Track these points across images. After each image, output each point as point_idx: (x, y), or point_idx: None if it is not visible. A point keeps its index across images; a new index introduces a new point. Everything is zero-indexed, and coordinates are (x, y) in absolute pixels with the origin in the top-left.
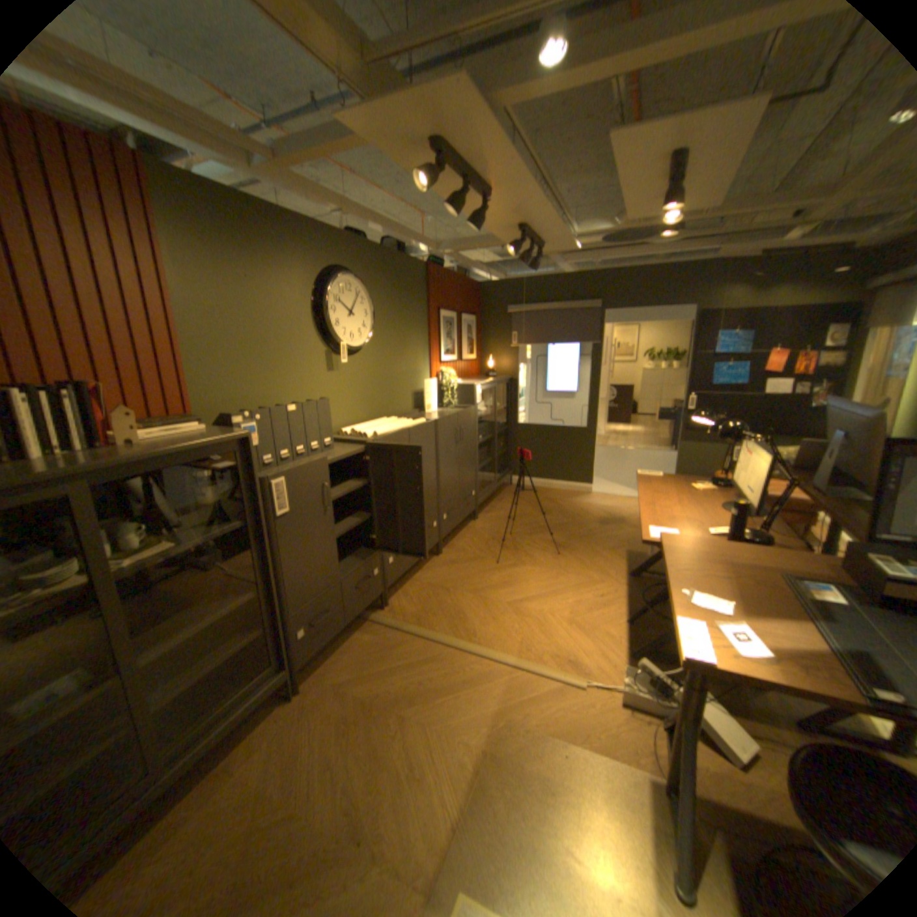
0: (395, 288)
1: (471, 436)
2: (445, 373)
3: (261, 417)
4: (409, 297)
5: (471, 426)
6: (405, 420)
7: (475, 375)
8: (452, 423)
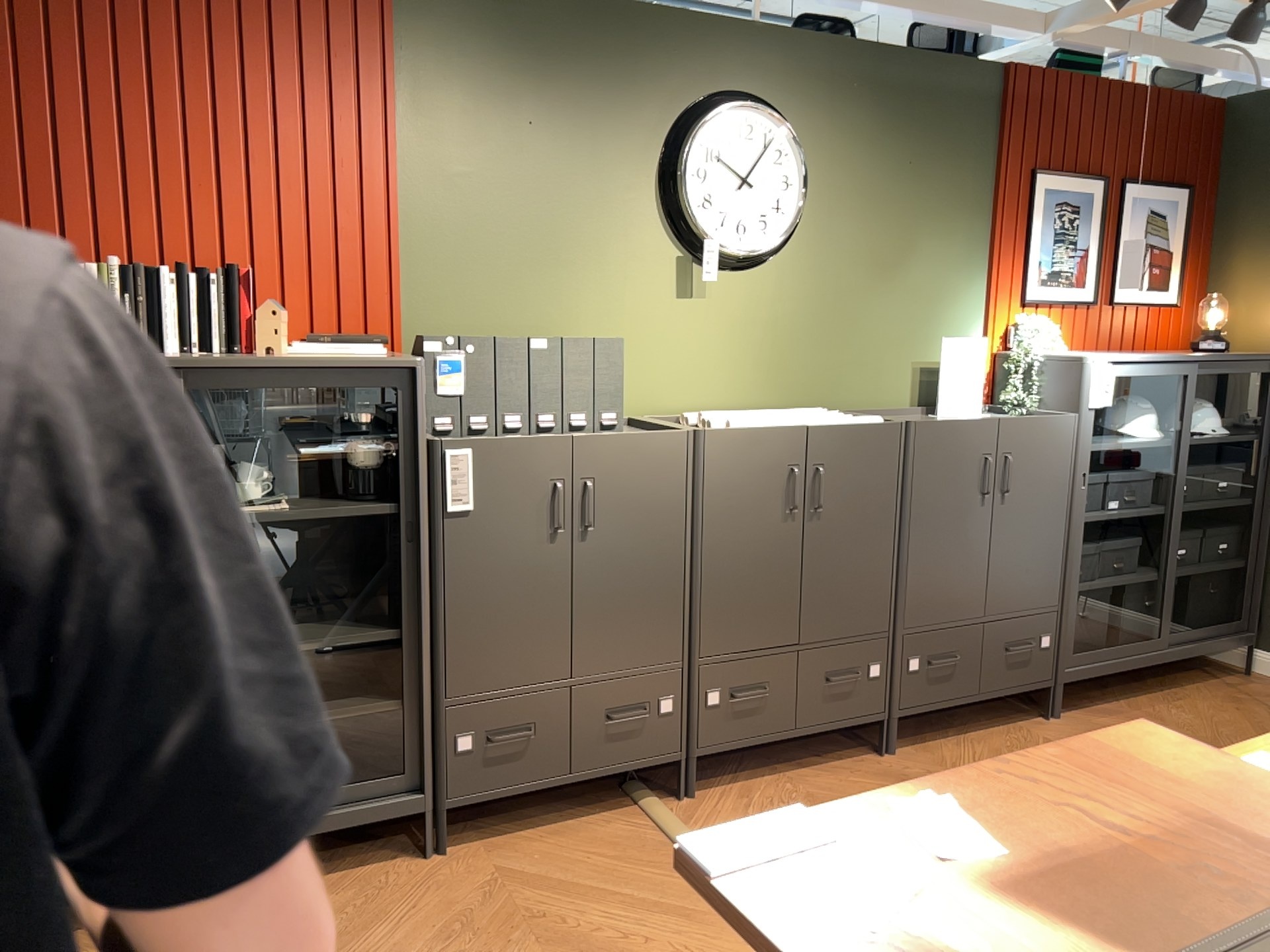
0: (891, 129)
1: (1053, 489)
2: (1023, 326)
3: (474, 348)
4: (933, 148)
5: (1056, 462)
6: (838, 414)
7: (1172, 347)
8: (972, 439)
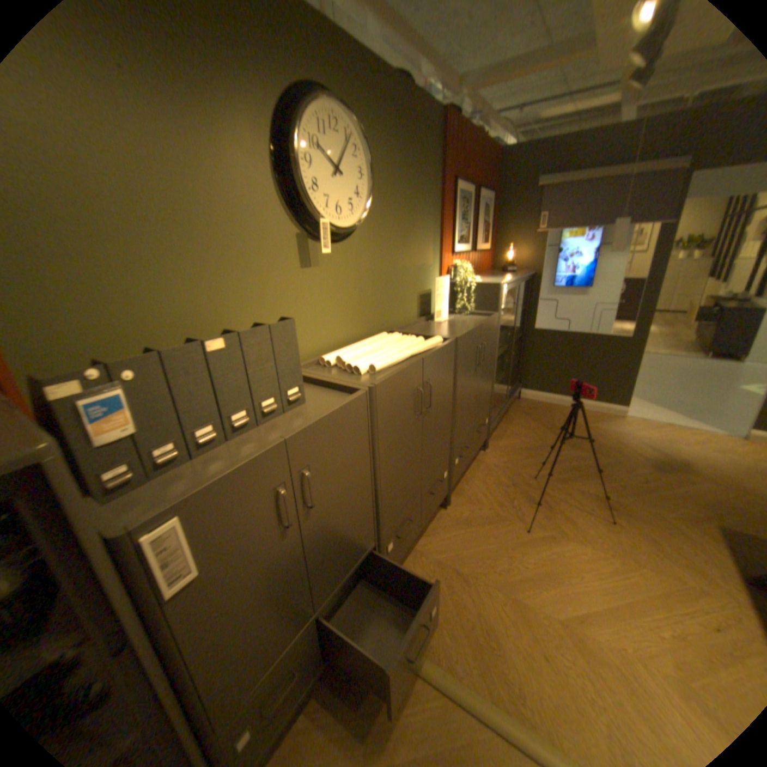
0: (402, 138)
1: (492, 352)
2: (459, 266)
3: (133, 372)
4: (420, 155)
5: (493, 339)
6: (412, 337)
7: (488, 268)
8: (474, 338)
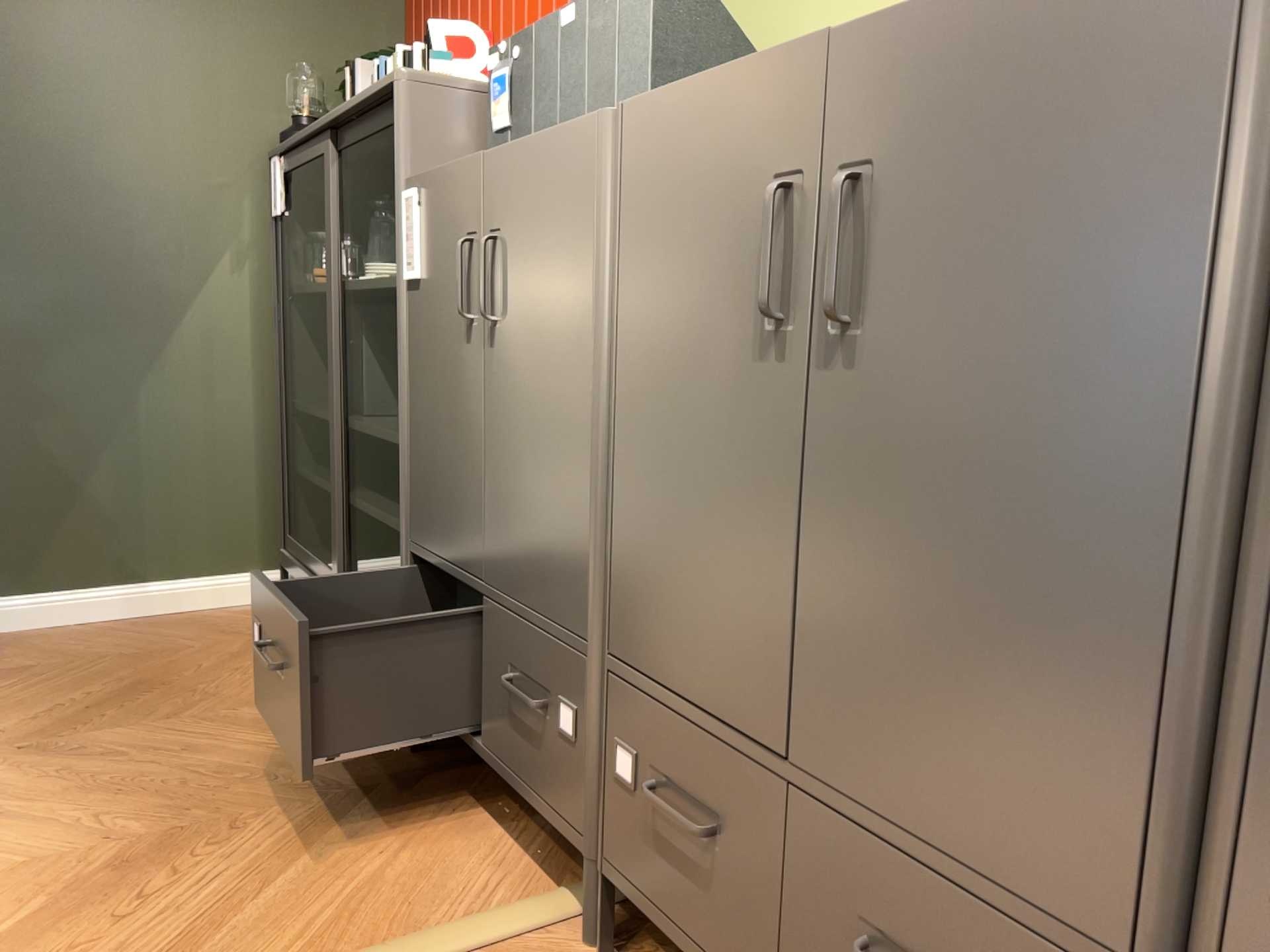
0: None
1: None
2: None
3: (520, 56)
4: None
5: None
6: None
7: None
8: None
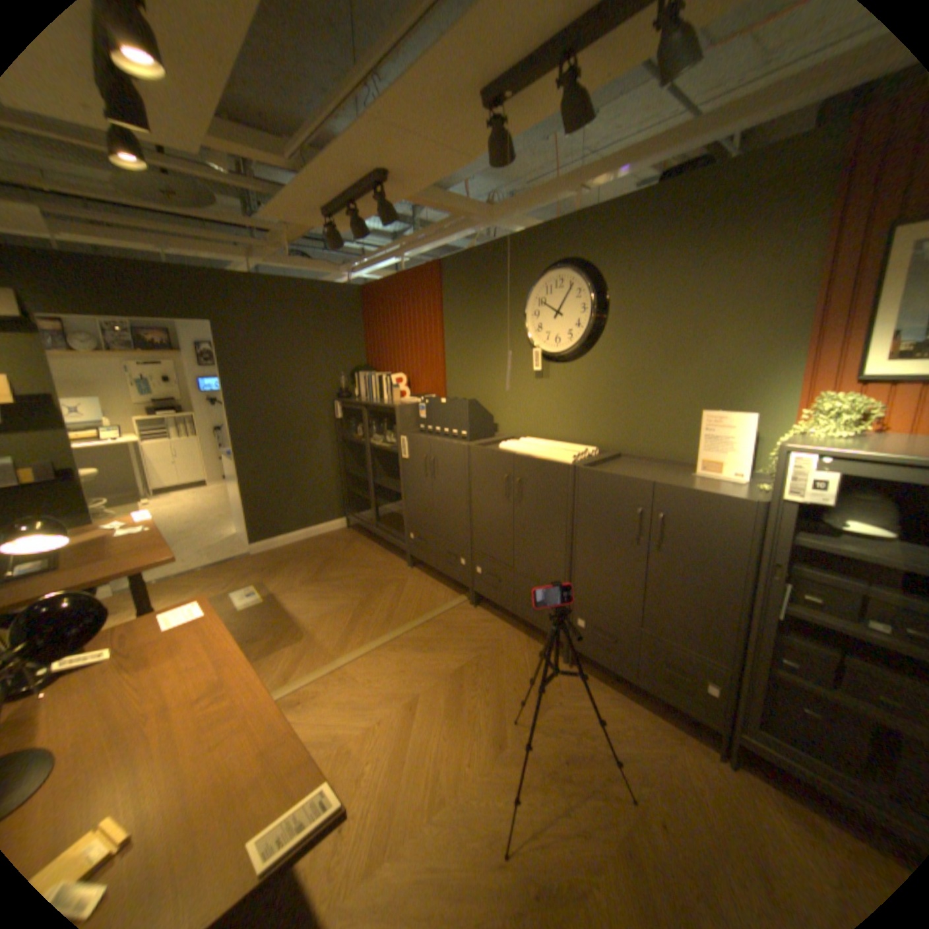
0: (683, 242)
1: (724, 561)
2: (819, 403)
3: (429, 402)
4: (731, 243)
5: (727, 537)
6: (574, 453)
7: None
8: (626, 490)
